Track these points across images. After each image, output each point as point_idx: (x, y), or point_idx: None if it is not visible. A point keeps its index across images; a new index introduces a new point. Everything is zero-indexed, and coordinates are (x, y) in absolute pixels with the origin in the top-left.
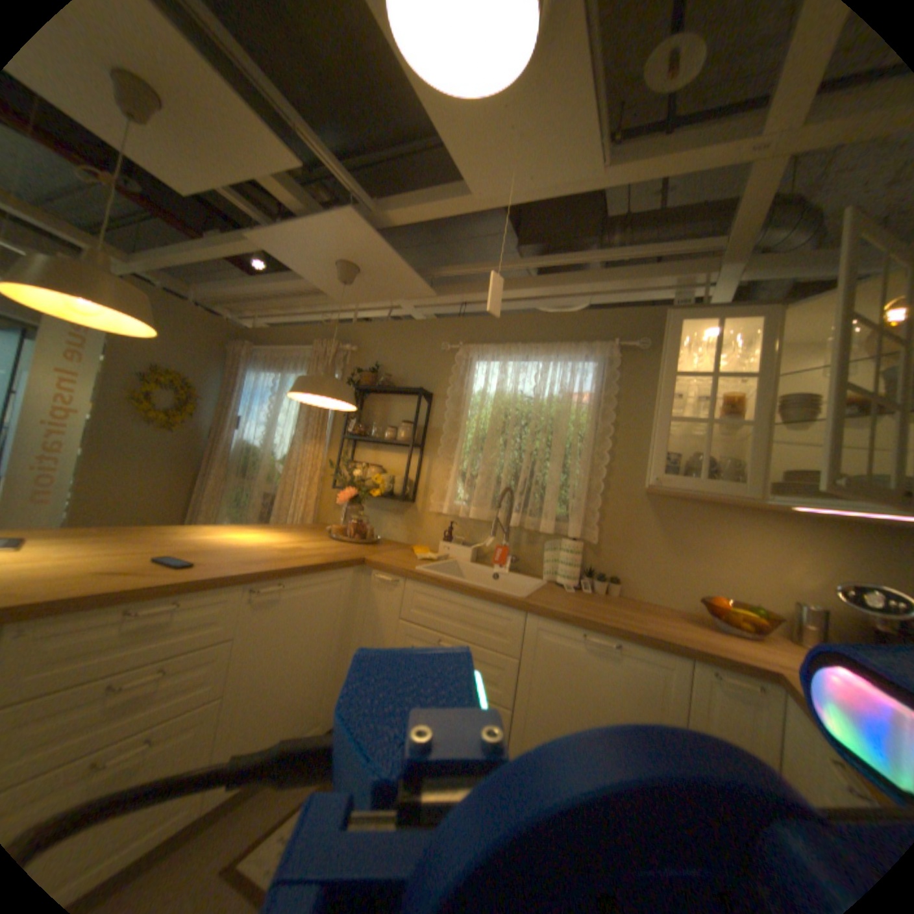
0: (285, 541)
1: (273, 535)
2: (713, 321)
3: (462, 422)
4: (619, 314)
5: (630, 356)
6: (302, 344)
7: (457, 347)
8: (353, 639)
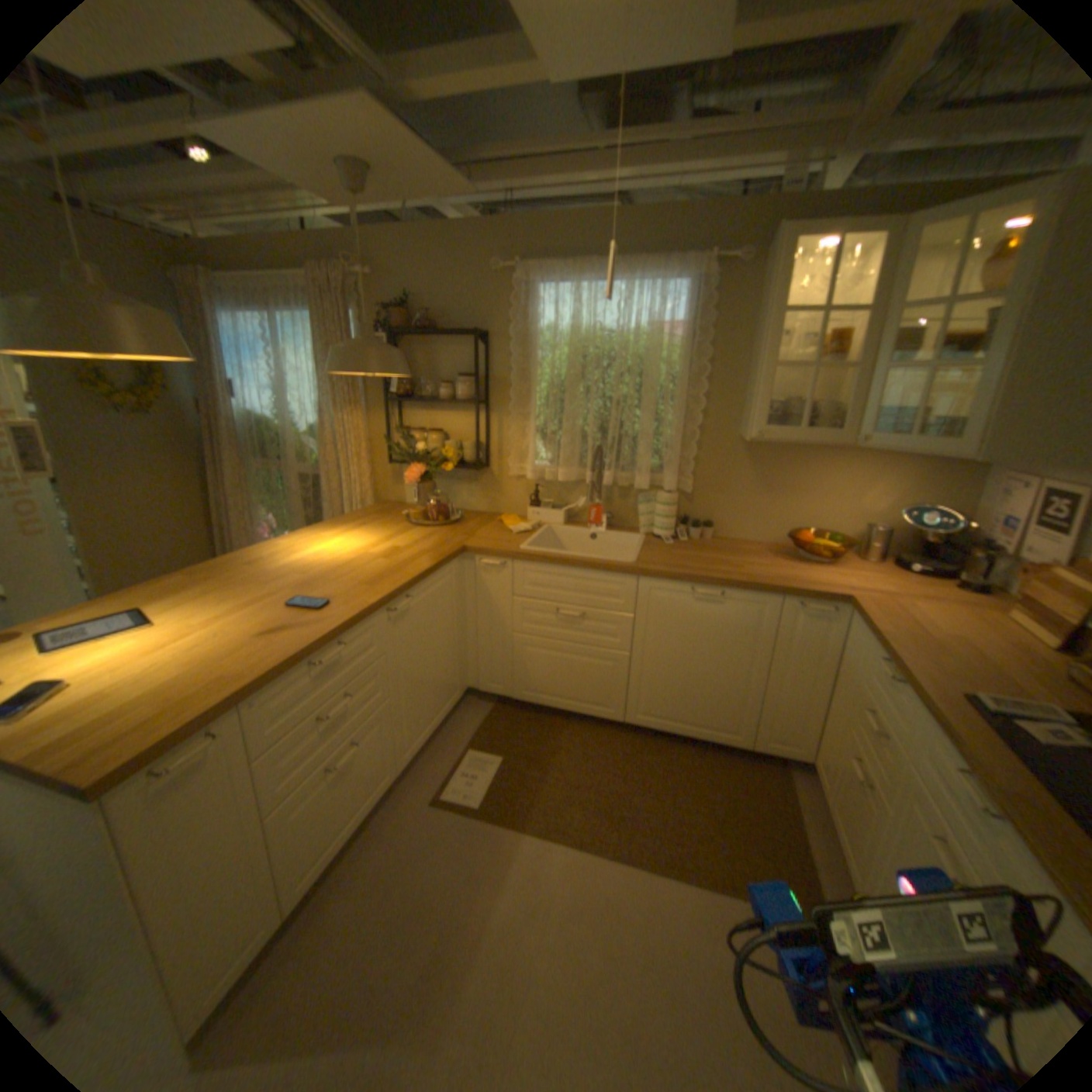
0: (375, 542)
1: (354, 535)
2: (829, 232)
3: (531, 368)
4: (716, 208)
5: (728, 269)
6: (283, 265)
7: (512, 265)
8: (468, 618)
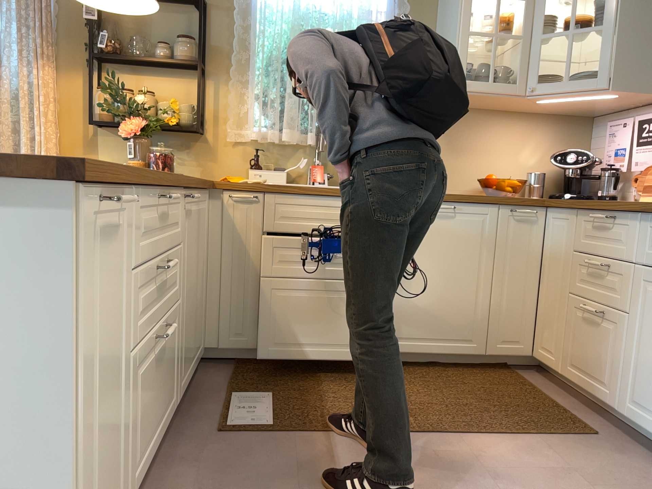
0: None
1: None
2: None
3: (253, 39)
4: None
5: None
6: None
7: None
8: (210, 263)
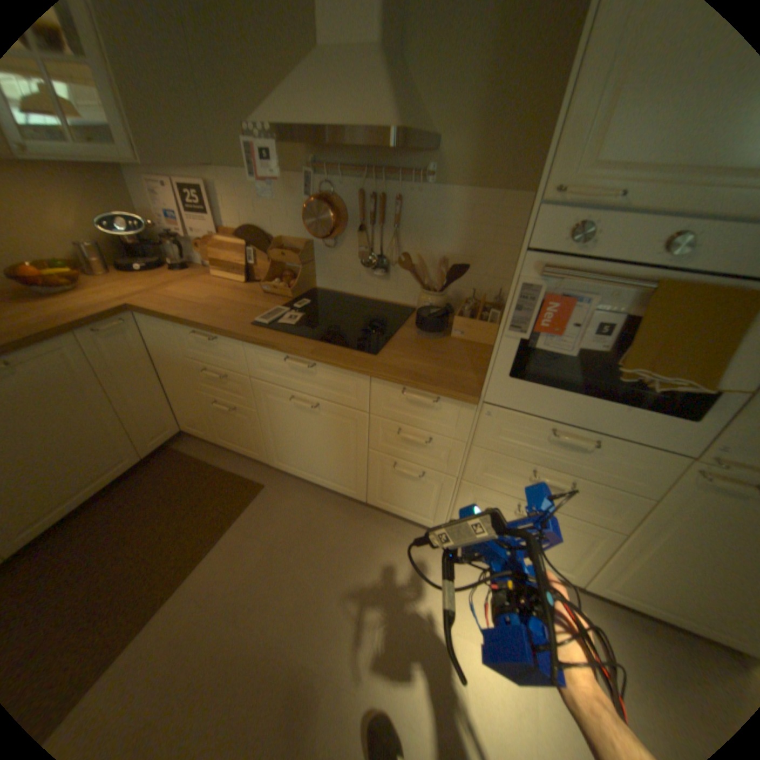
0: None
1: None
2: None
3: None
4: None
5: None
6: None
7: None
8: None
